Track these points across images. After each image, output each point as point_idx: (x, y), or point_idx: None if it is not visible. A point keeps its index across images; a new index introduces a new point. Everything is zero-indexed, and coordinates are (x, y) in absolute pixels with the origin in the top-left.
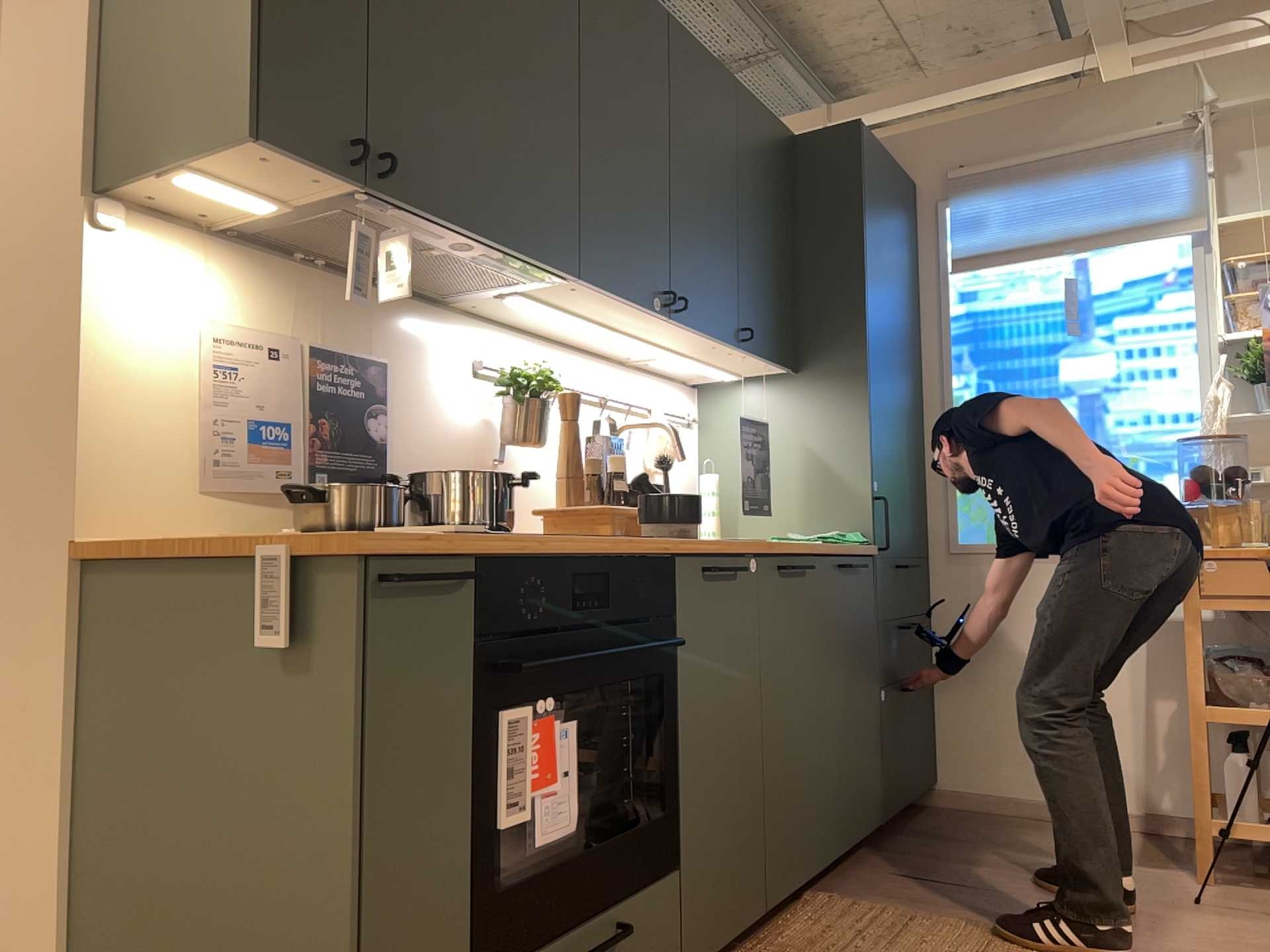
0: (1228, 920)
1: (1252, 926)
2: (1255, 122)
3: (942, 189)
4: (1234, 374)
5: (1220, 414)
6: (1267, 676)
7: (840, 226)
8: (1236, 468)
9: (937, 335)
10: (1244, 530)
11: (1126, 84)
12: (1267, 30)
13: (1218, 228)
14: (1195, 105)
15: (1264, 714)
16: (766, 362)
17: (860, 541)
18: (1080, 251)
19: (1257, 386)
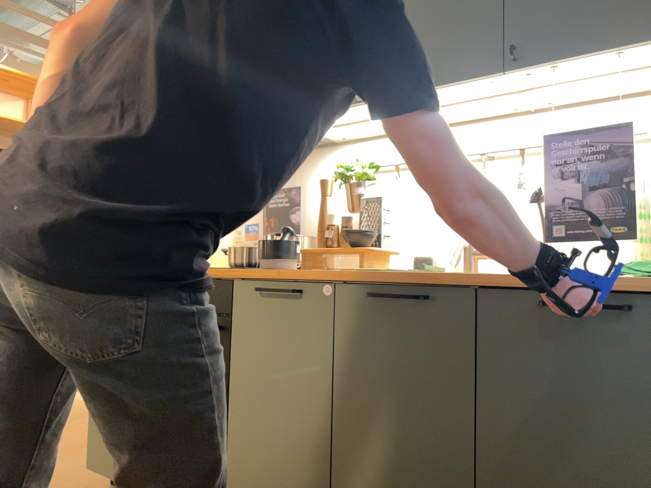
0: None
1: None
2: None
3: None
4: None
5: None
6: None
7: None
8: None
9: None
10: None
11: None
12: None
13: None
14: None
15: None
16: (605, 56)
17: None
18: None
19: None
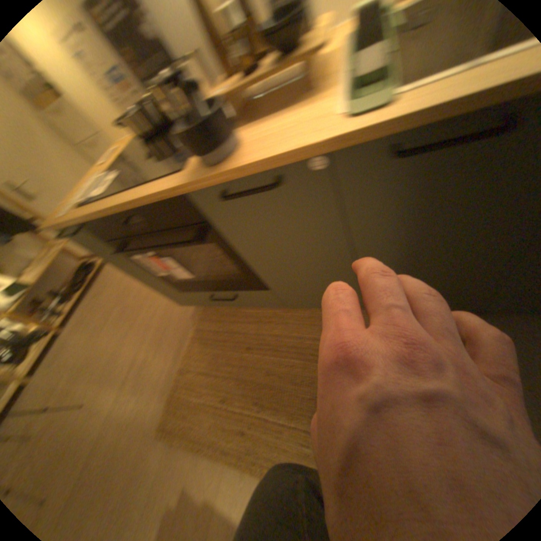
0: None
1: None
2: None
3: None
4: None
5: None
6: None
7: None
8: None
9: None
10: None
11: None
12: None
13: None
14: None
15: None
16: None
17: None
18: None
19: None
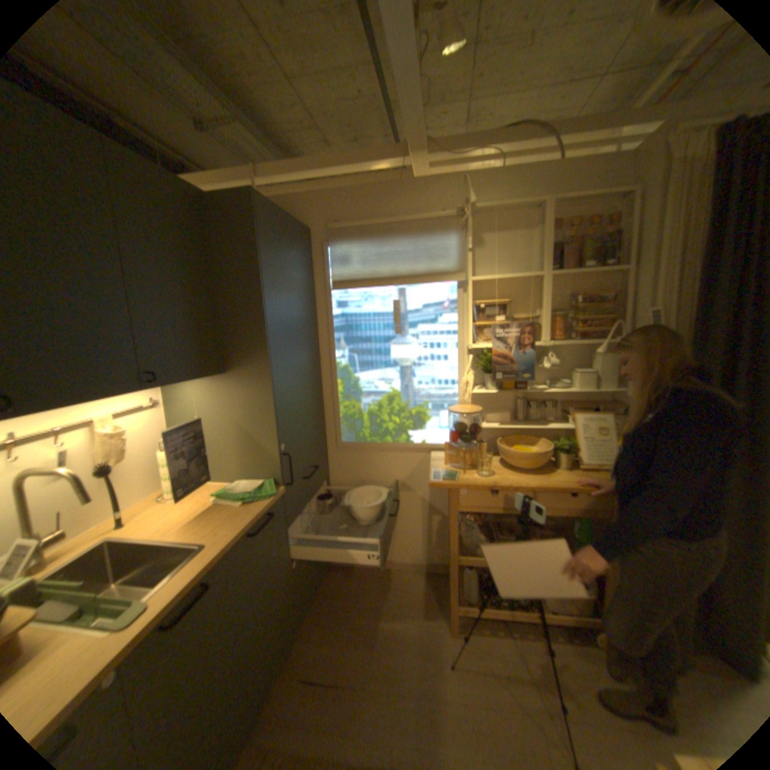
0: (466, 690)
1: (477, 694)
2: (493, 217)
3: (326, 234)
4: (474, 363)
5: (469, 391)
6: (484, 535)
7: (244, 270)
8: (476, 426)
9: (326, 326)
10: (477, 458)
11: (428, 180)
12: (504, 158)
13: (472, 281)
14: (464, 200)
15: (483, 562)
16: (188, 380)
17: (268, 495)
18: (402, 285)
19: (486, 374)
